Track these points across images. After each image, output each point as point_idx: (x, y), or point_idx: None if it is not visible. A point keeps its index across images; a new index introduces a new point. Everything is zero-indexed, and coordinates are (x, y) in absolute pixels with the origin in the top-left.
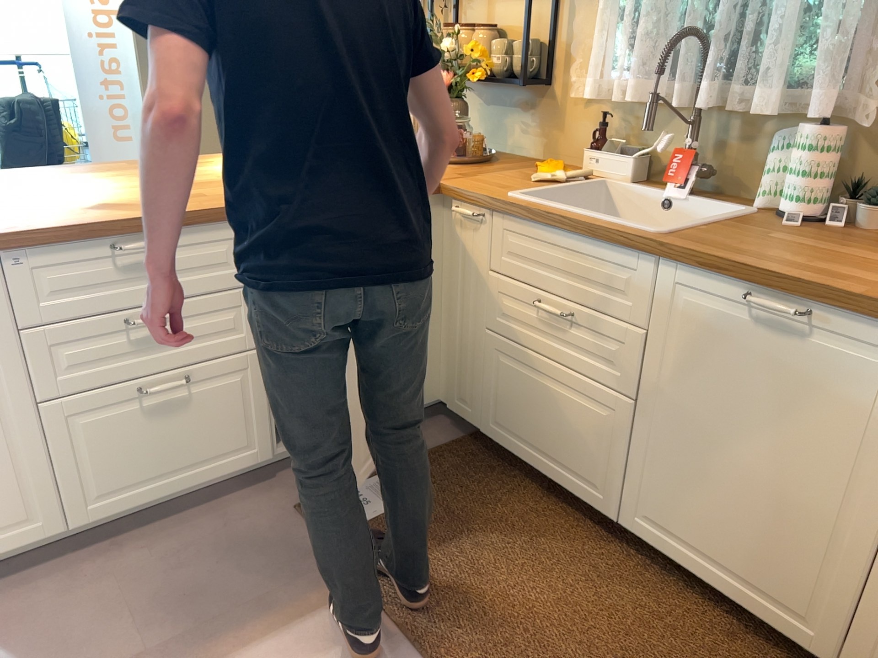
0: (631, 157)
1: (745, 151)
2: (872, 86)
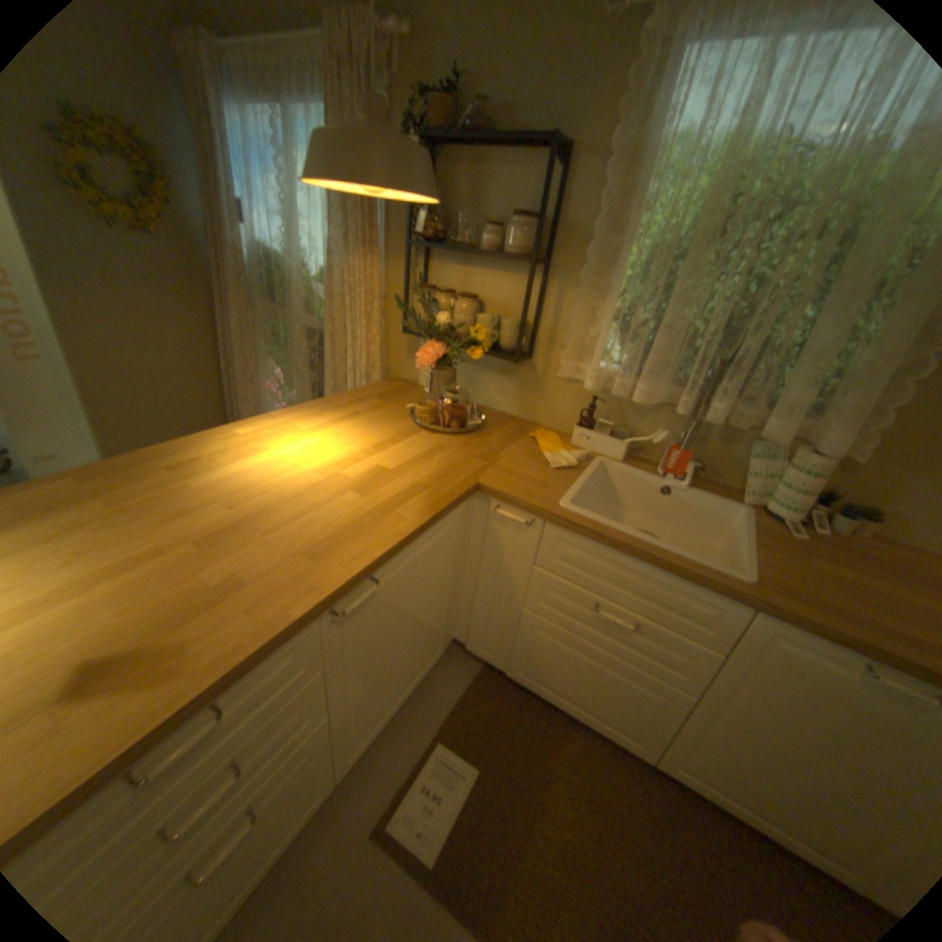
0: (626, 440)
1: (727, 447)
2: (870, 426)
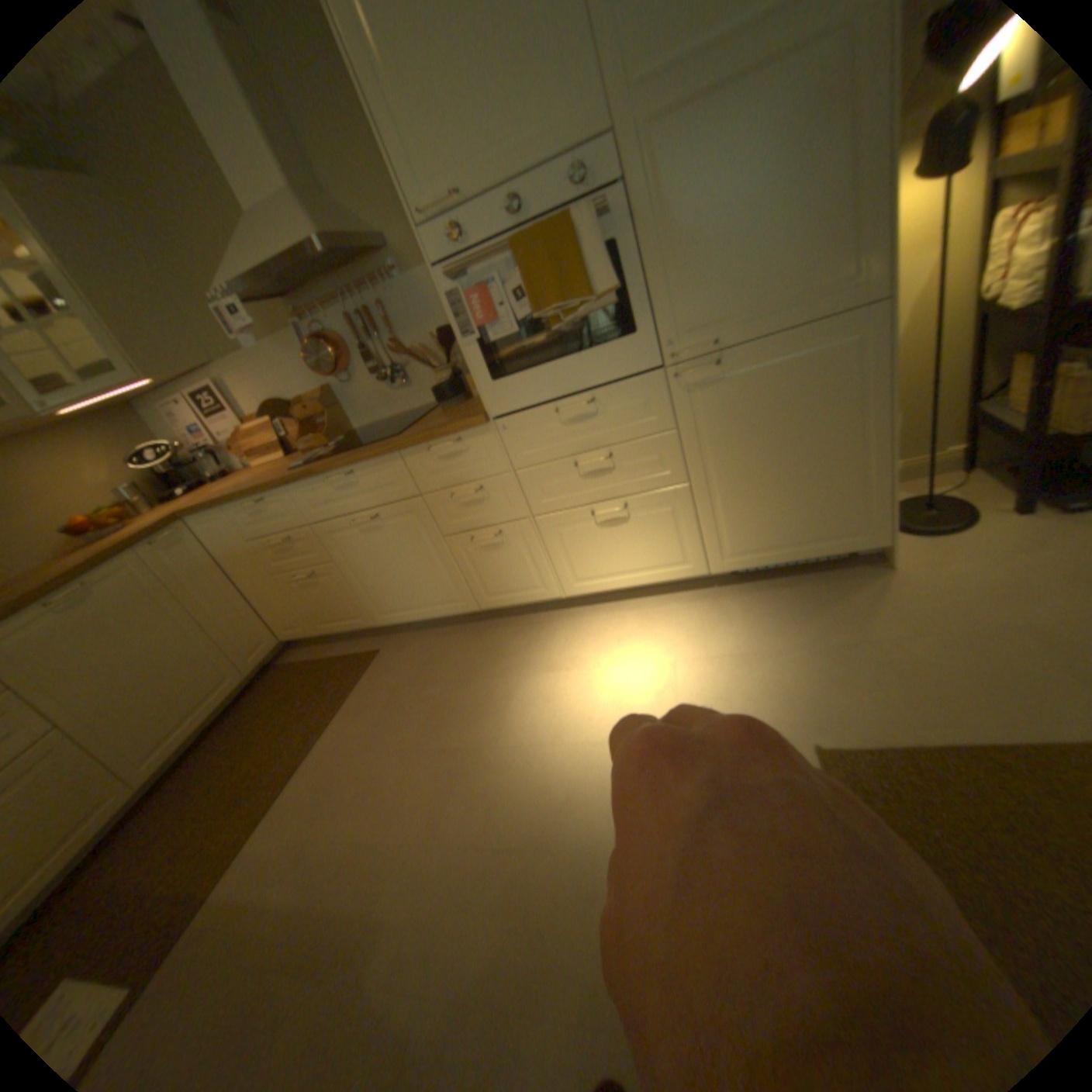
0: None
1: None
2: None
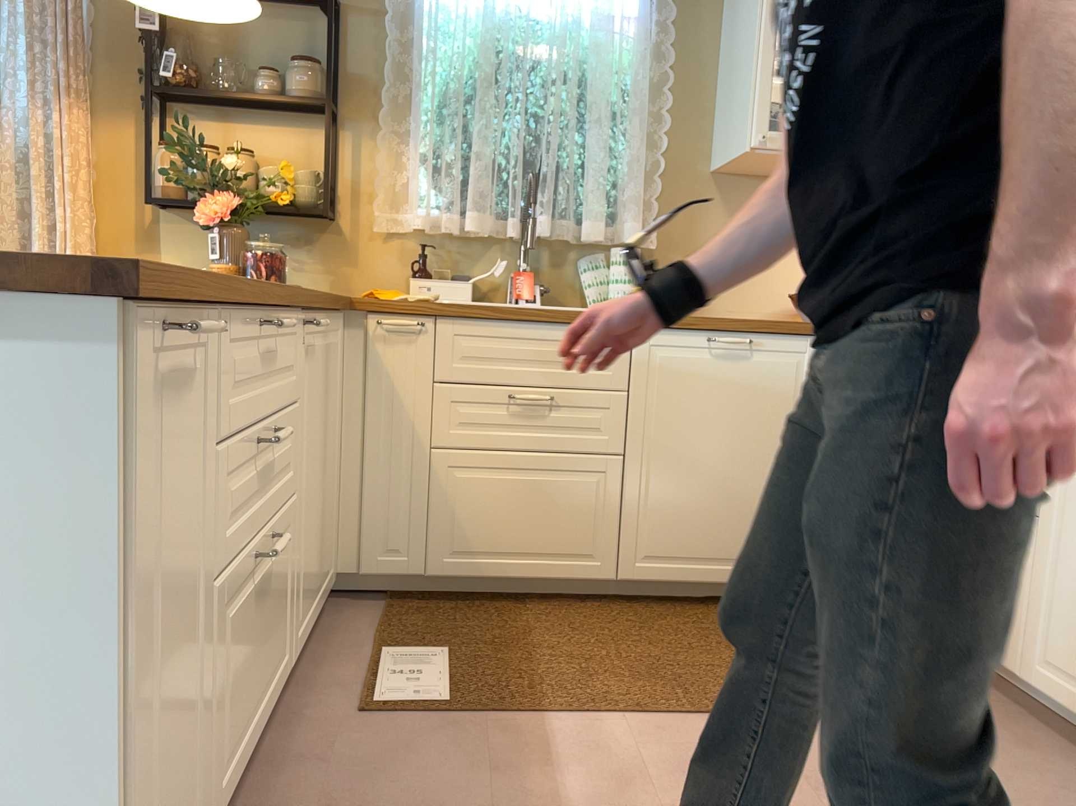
0: (468, 280)
1: (559, 271)
2: (648, 220)
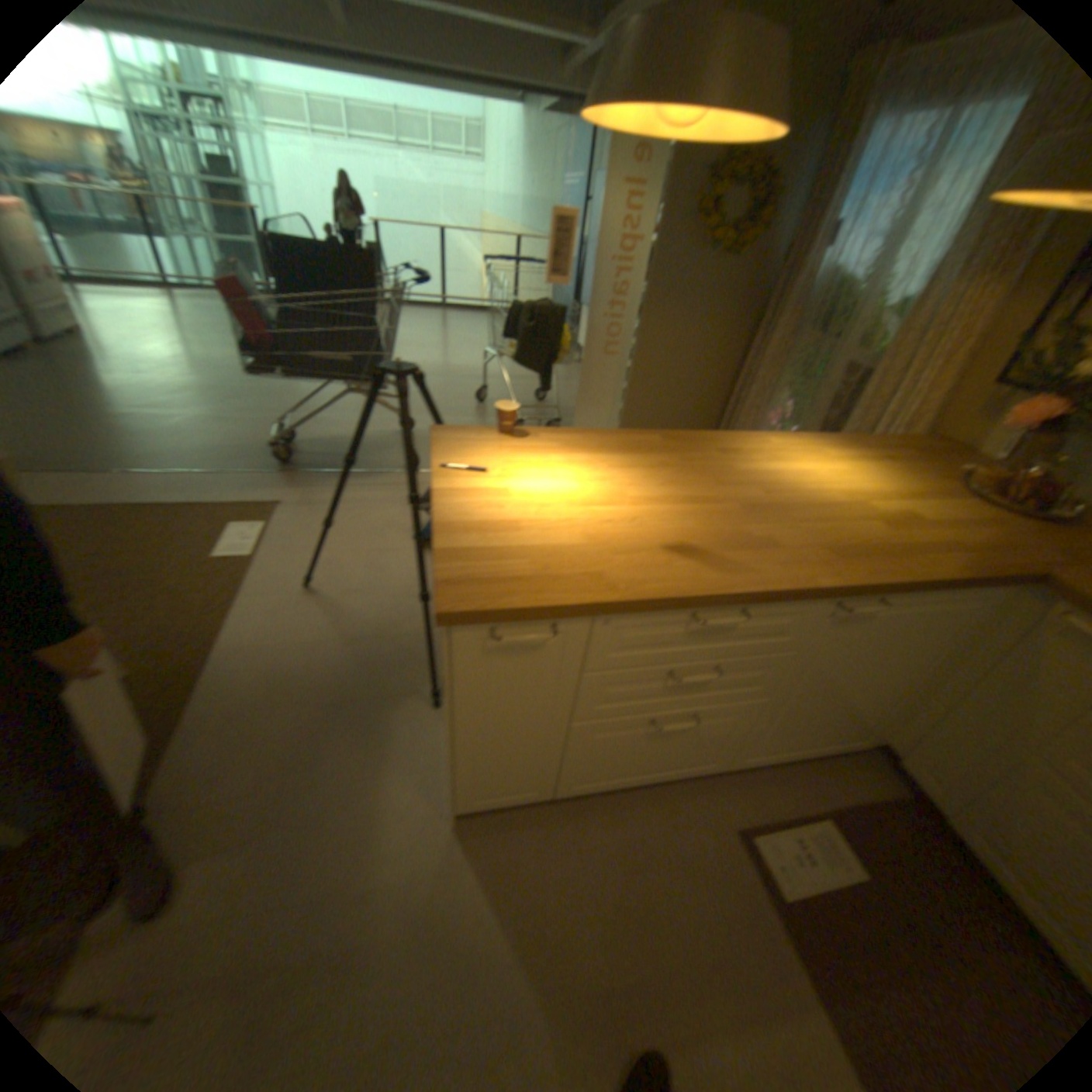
0: None
1: None
2: None
